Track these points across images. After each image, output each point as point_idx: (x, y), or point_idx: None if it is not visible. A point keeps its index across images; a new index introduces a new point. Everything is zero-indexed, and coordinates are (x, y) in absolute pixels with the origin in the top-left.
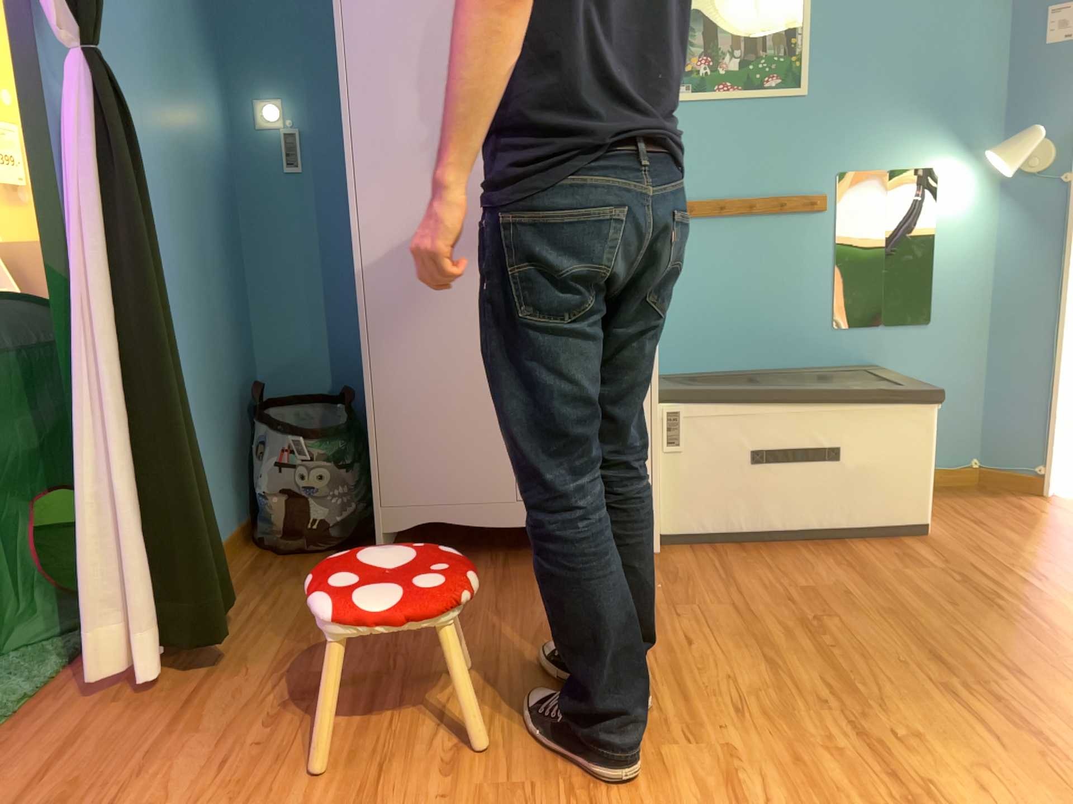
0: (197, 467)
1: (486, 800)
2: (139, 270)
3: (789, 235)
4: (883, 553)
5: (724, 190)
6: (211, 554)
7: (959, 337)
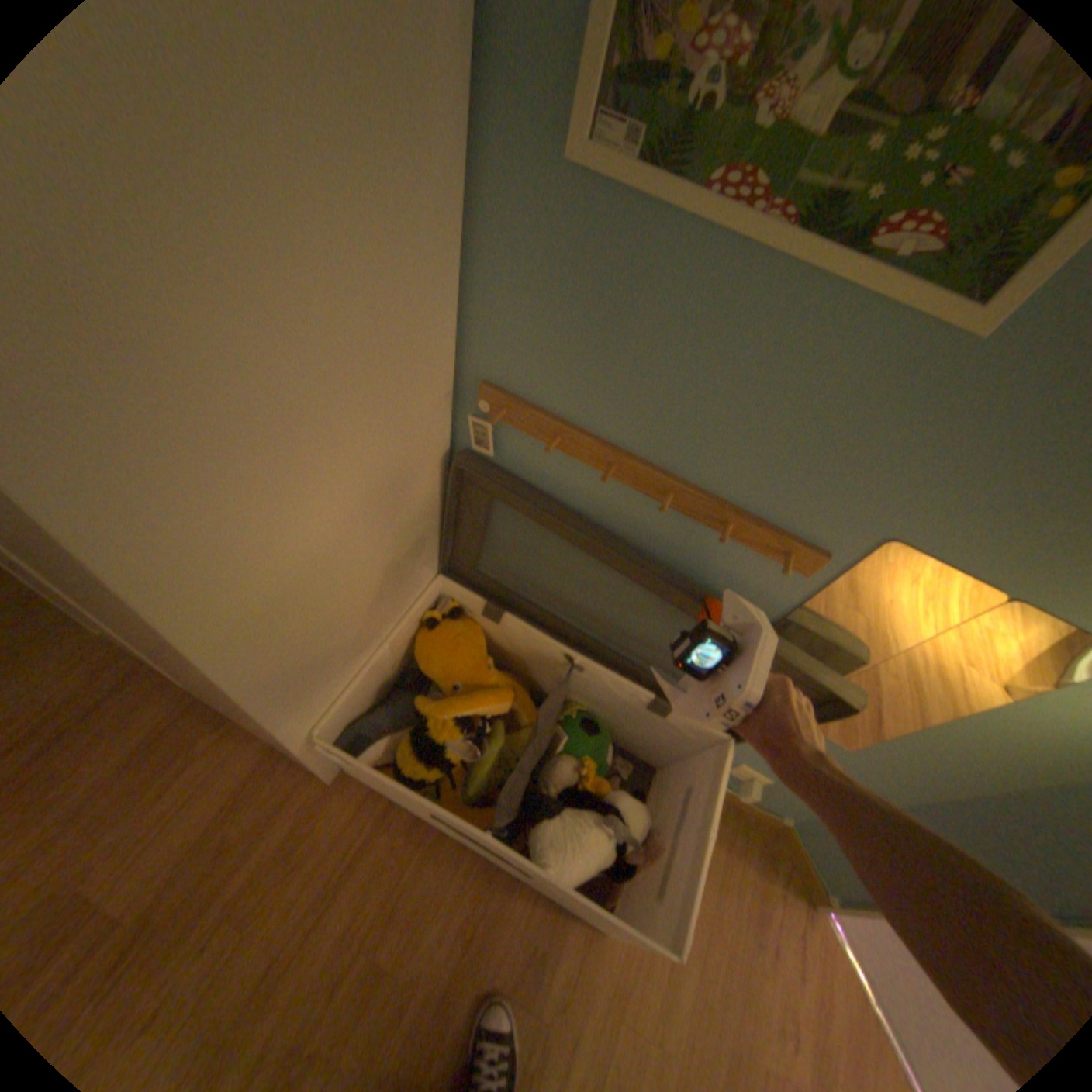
0: None
1: None
2: None
3: (720, 563)
4: (534, 940)
5: (636, 437)
6: None
7: (884, 781)
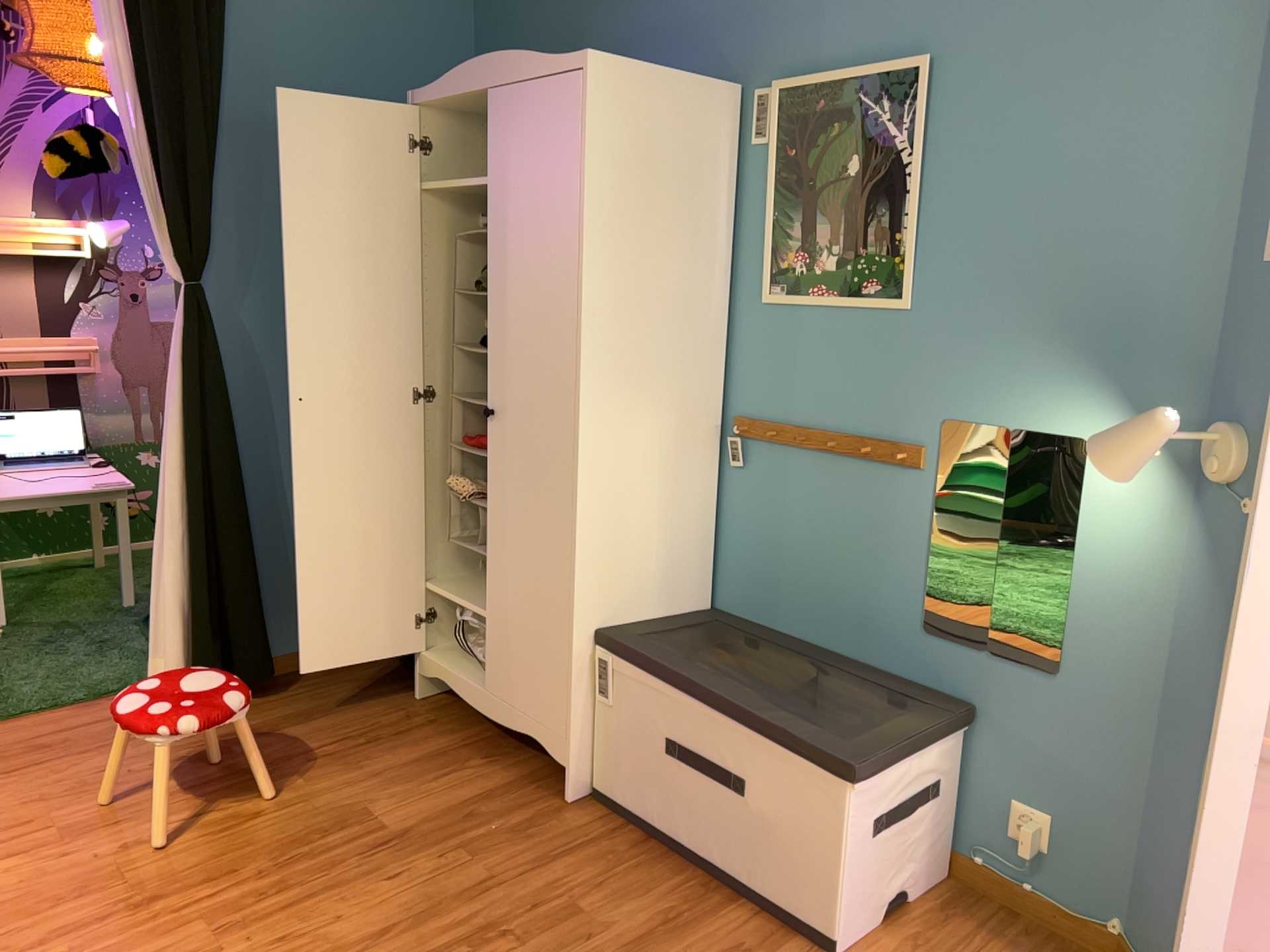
0: (246, 575)
1: (102, 882)
2: (202, 430)
3: (879, 489)
4: (741, 939)
5: (812, 416)
6: (242, 641)
7: (1103, 710)
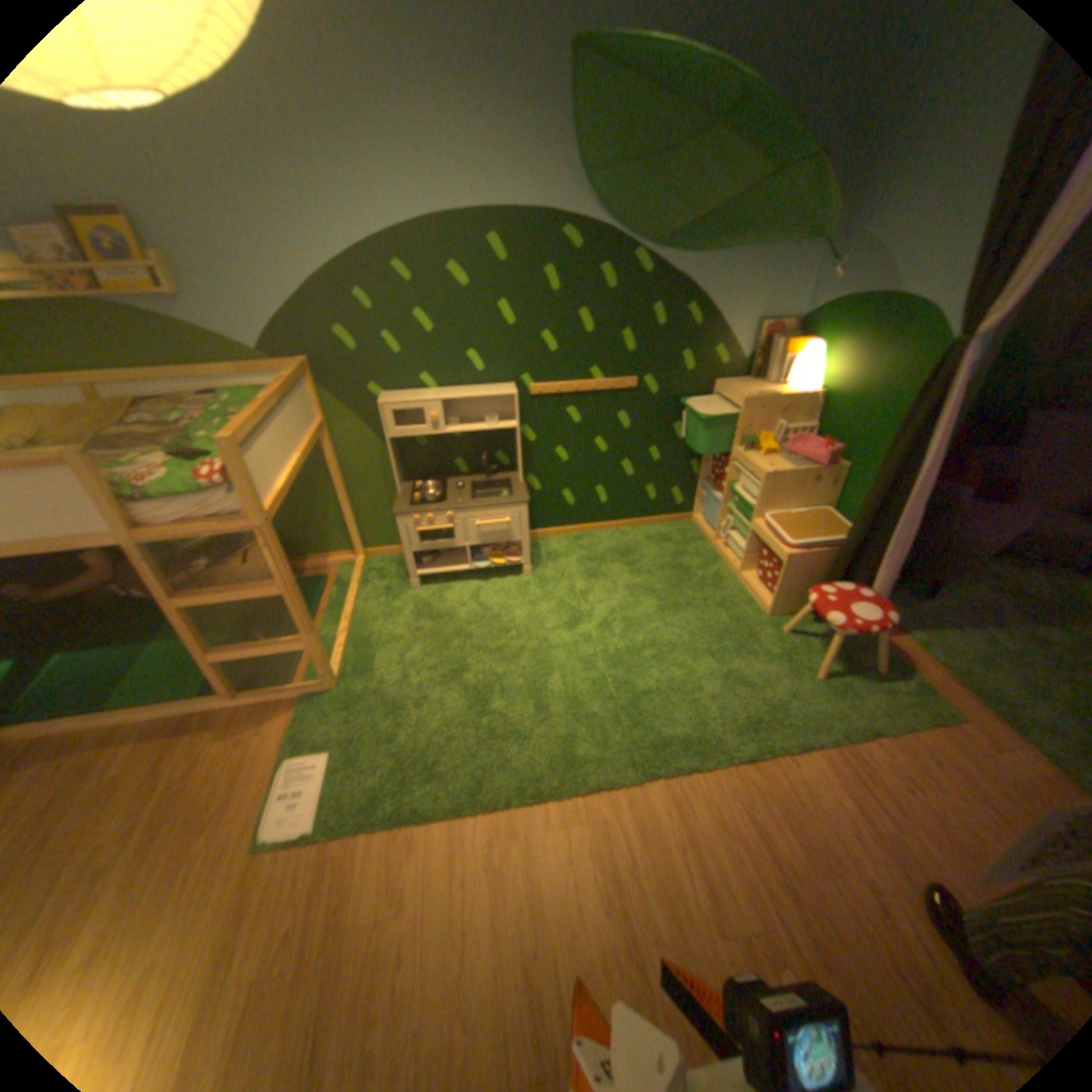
0: None
1: (821, 867)
2: None
3: None
4: None
5: None
6: None
7: None
